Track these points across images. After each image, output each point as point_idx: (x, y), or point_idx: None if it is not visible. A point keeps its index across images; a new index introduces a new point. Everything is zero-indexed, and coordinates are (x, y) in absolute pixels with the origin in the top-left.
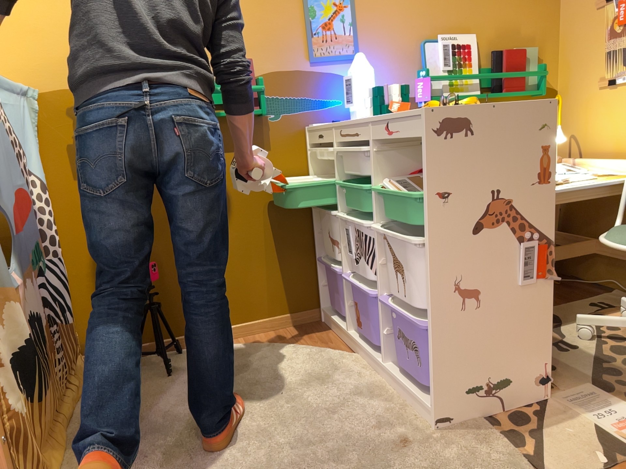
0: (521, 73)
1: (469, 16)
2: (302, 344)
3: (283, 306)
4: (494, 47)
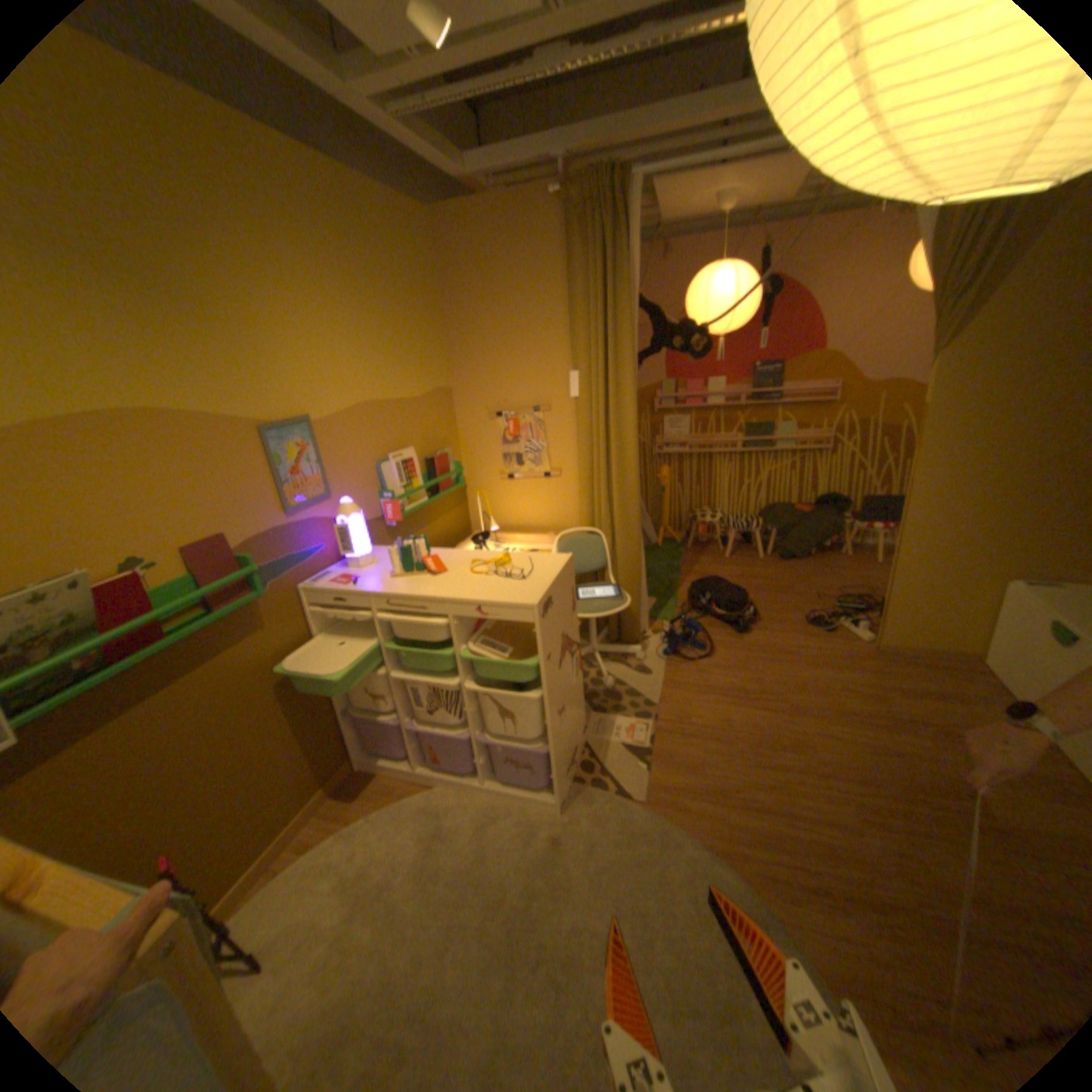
0: (450, 475)
1: (404, 430)
2: (367, 810)
3: (315, 783)
4: (424, 453)
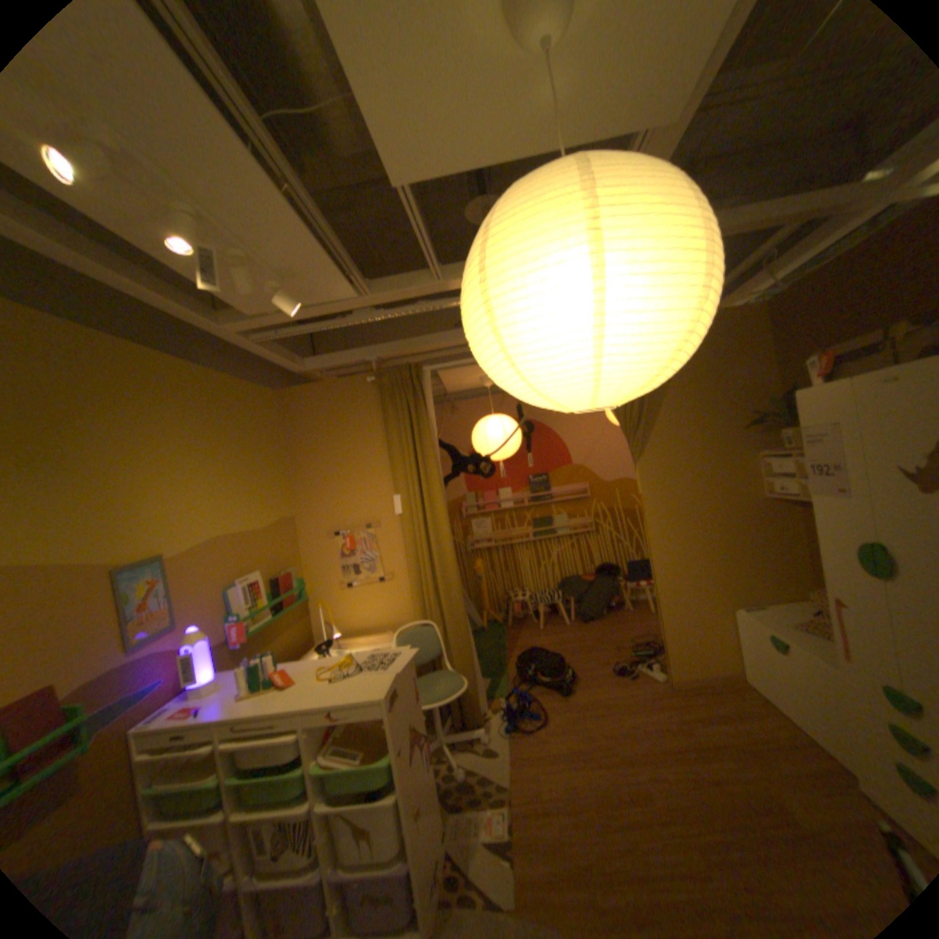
0: (294, 591)
1: (251, 557)
2: None
3: None
4: (270, 575)
